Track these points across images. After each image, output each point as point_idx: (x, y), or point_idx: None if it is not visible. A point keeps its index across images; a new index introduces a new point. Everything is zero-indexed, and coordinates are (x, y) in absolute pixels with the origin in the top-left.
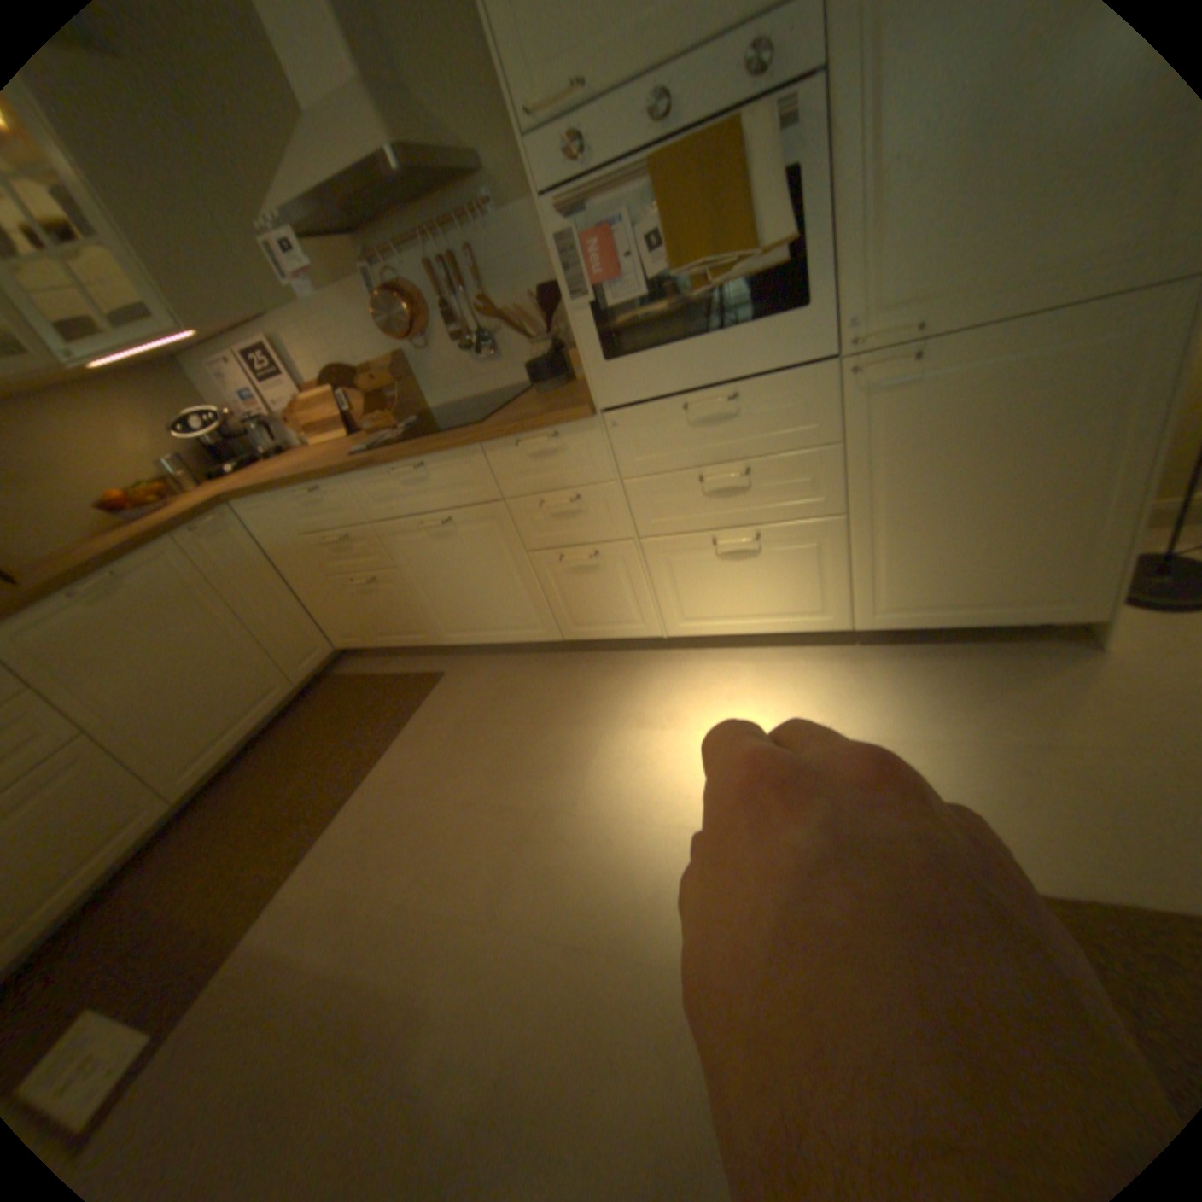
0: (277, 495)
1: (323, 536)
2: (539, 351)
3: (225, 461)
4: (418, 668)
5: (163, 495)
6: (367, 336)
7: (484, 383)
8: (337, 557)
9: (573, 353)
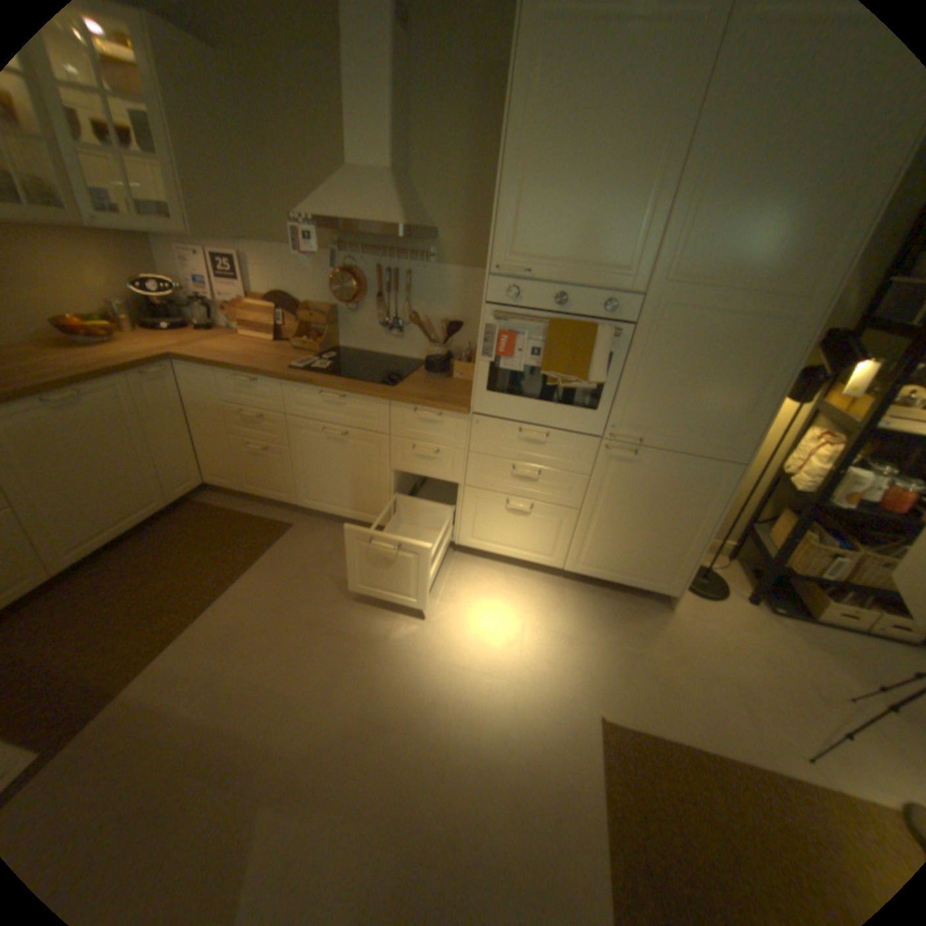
0: (217, 373)
1: (240, 410)
2: (428, 346)
3: (158, 318)
4: (270, 517)
5: (107, 333)
6: (314, 287)
7: (384, 348)
8: (244, 426)
9: (456, 364)
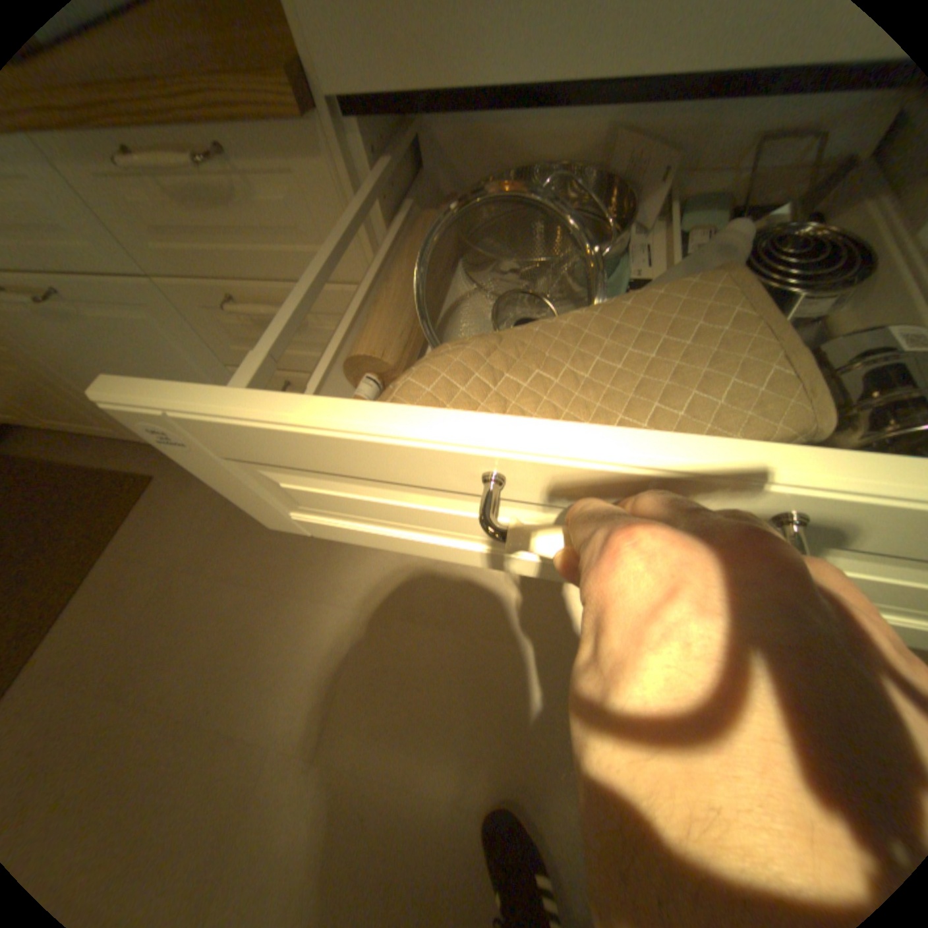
0: None
1: None
2: None
3: None
4: (118, 465)
5: None
6: None
7: None
8: None
9: None
